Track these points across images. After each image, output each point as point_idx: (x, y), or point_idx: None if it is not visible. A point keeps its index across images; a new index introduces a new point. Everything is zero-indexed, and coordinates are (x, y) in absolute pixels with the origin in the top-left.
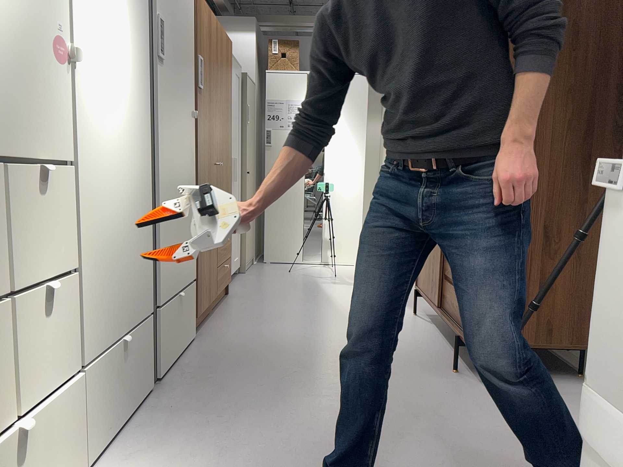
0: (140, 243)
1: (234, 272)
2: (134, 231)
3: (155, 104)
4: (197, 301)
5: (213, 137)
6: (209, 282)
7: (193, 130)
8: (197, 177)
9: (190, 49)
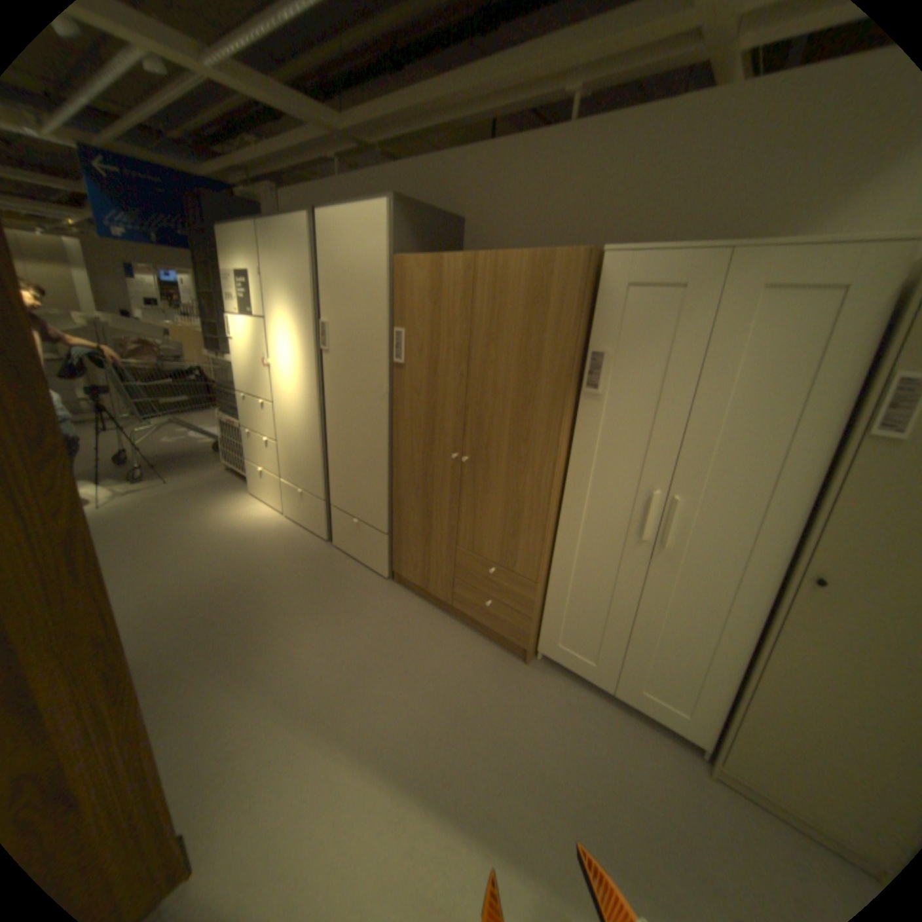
0: (313, 456)
1: (636, 707)
2: (308, 448)
3: (325, 382)
4: (394, 557)
5: (446, 421)
6: (427, 568)
7: (386, 405)
8: (394, 451)
9: (378, 328)
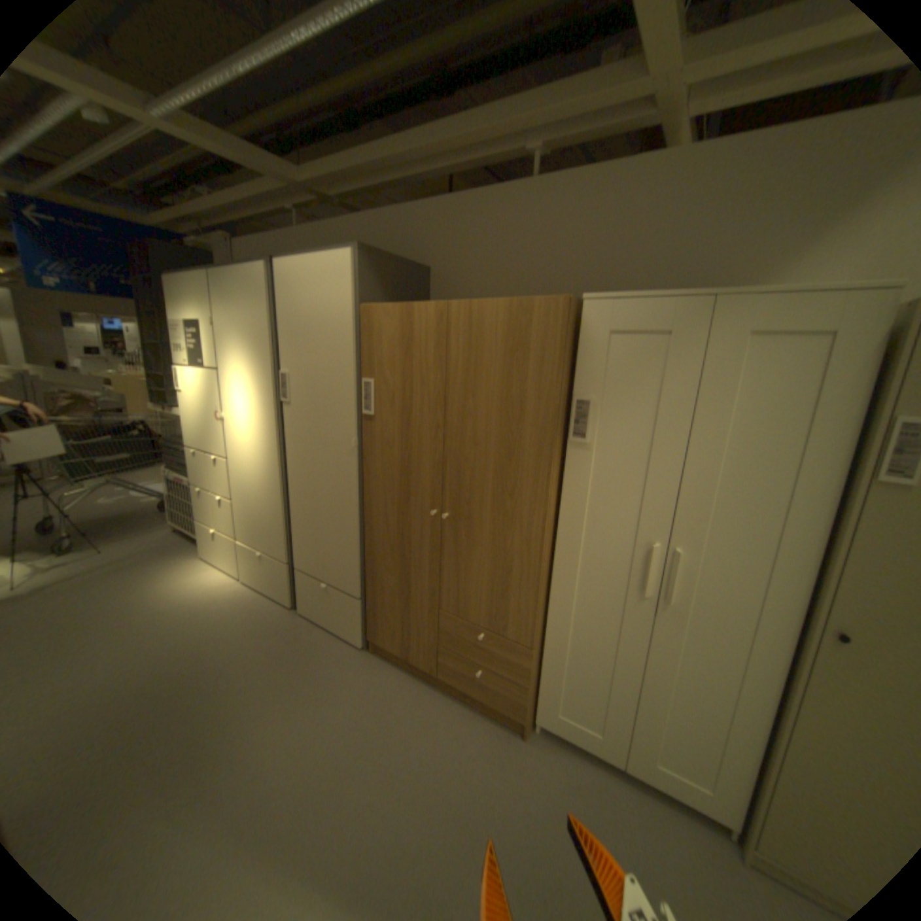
0: (273, 515)
1: (651, 784)
2: (267, 506)
3: (286, 435)
4: (368, 624)
5: (422, 474)
6: (406, 636)
7: (355, 459)
8: (365, 507)
9: (344, 378)
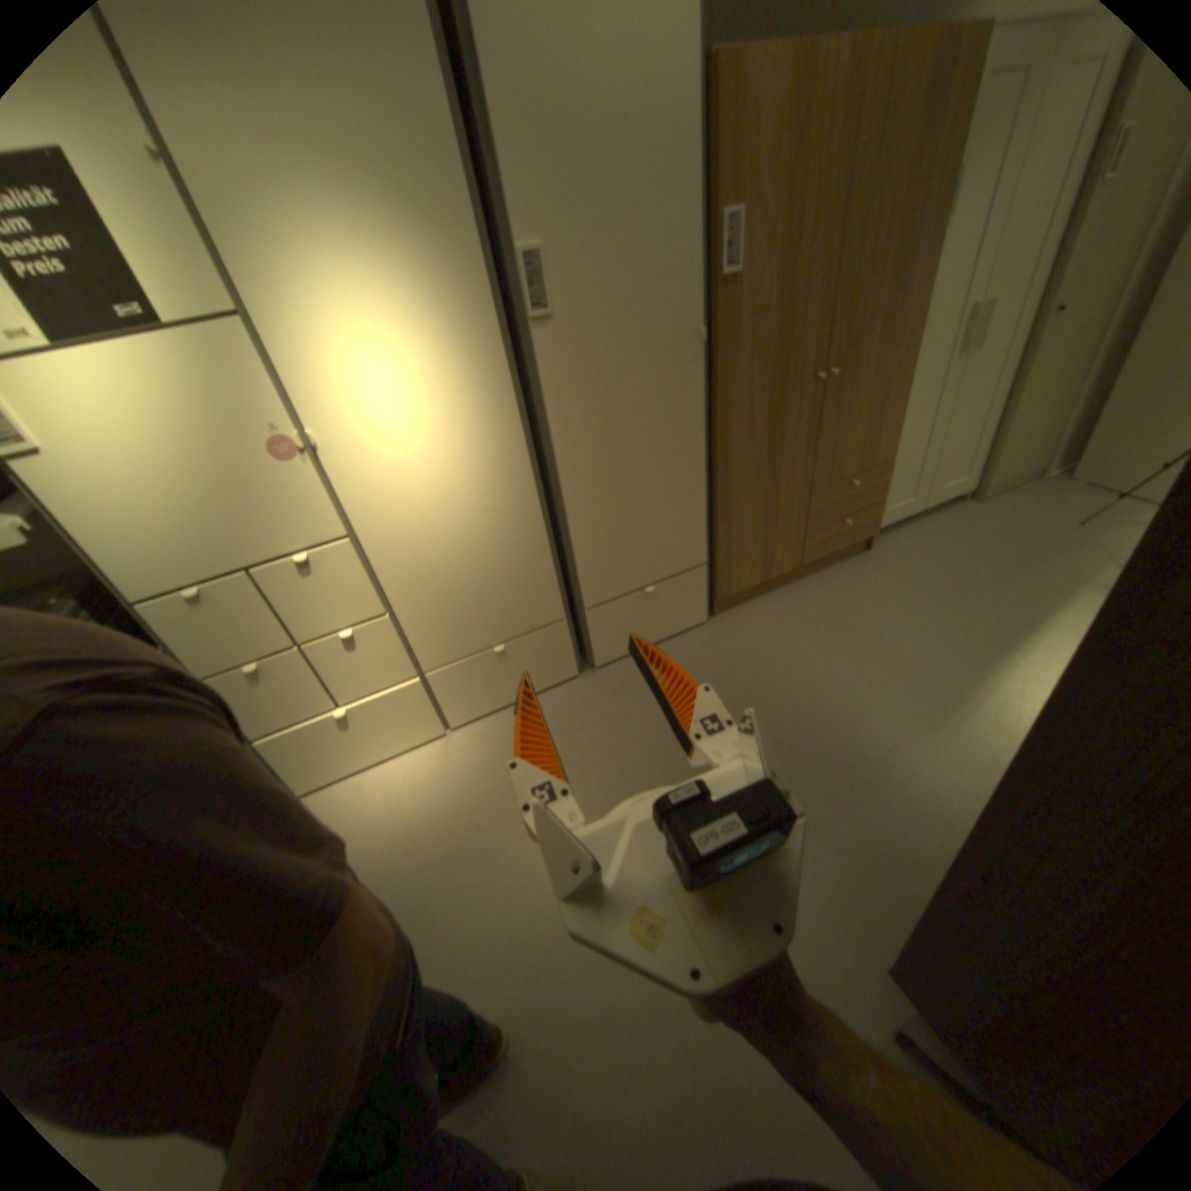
0: (524, 562)
1: (937, 505)
2: (505, 555)
3: (543, 389)
4: (717, 584)
5: (806, 334)
6: (769, 554)
7: (702, 363)
8: (718, 431)
9: (682, 220)
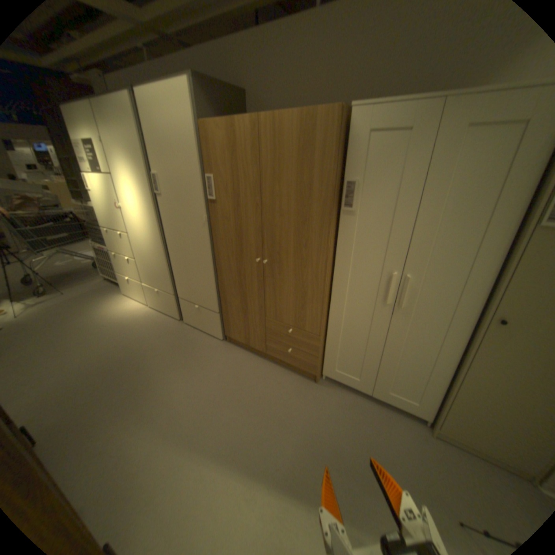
0: (161, 267)
1: (385, 401)
2: (157, 262)
3: (162, 216)
4: (225, 327)
5: (249, 237)
6: (247, 332)
7: (207, 229)
8: (216, 260)
9: (193, 176)
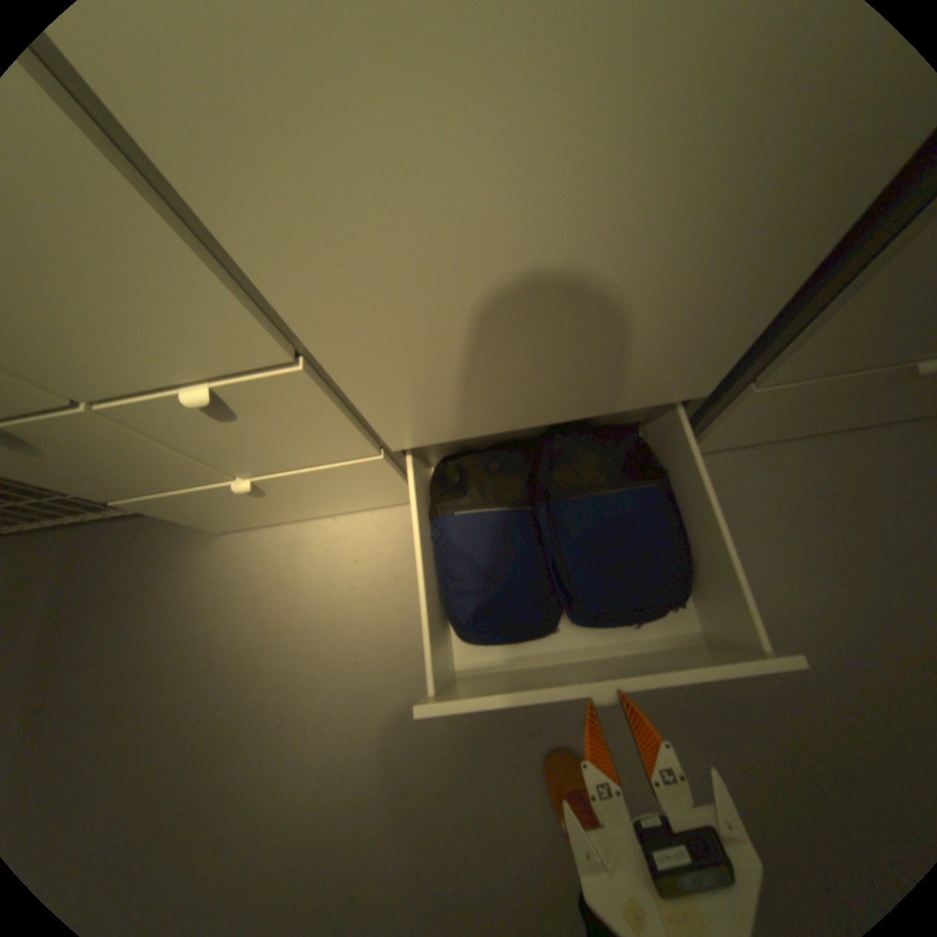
0: (732, 264)
1: None
2: (692, 234)
3: None
4: None
5: None
6: None
7: None
8: None
9: None
